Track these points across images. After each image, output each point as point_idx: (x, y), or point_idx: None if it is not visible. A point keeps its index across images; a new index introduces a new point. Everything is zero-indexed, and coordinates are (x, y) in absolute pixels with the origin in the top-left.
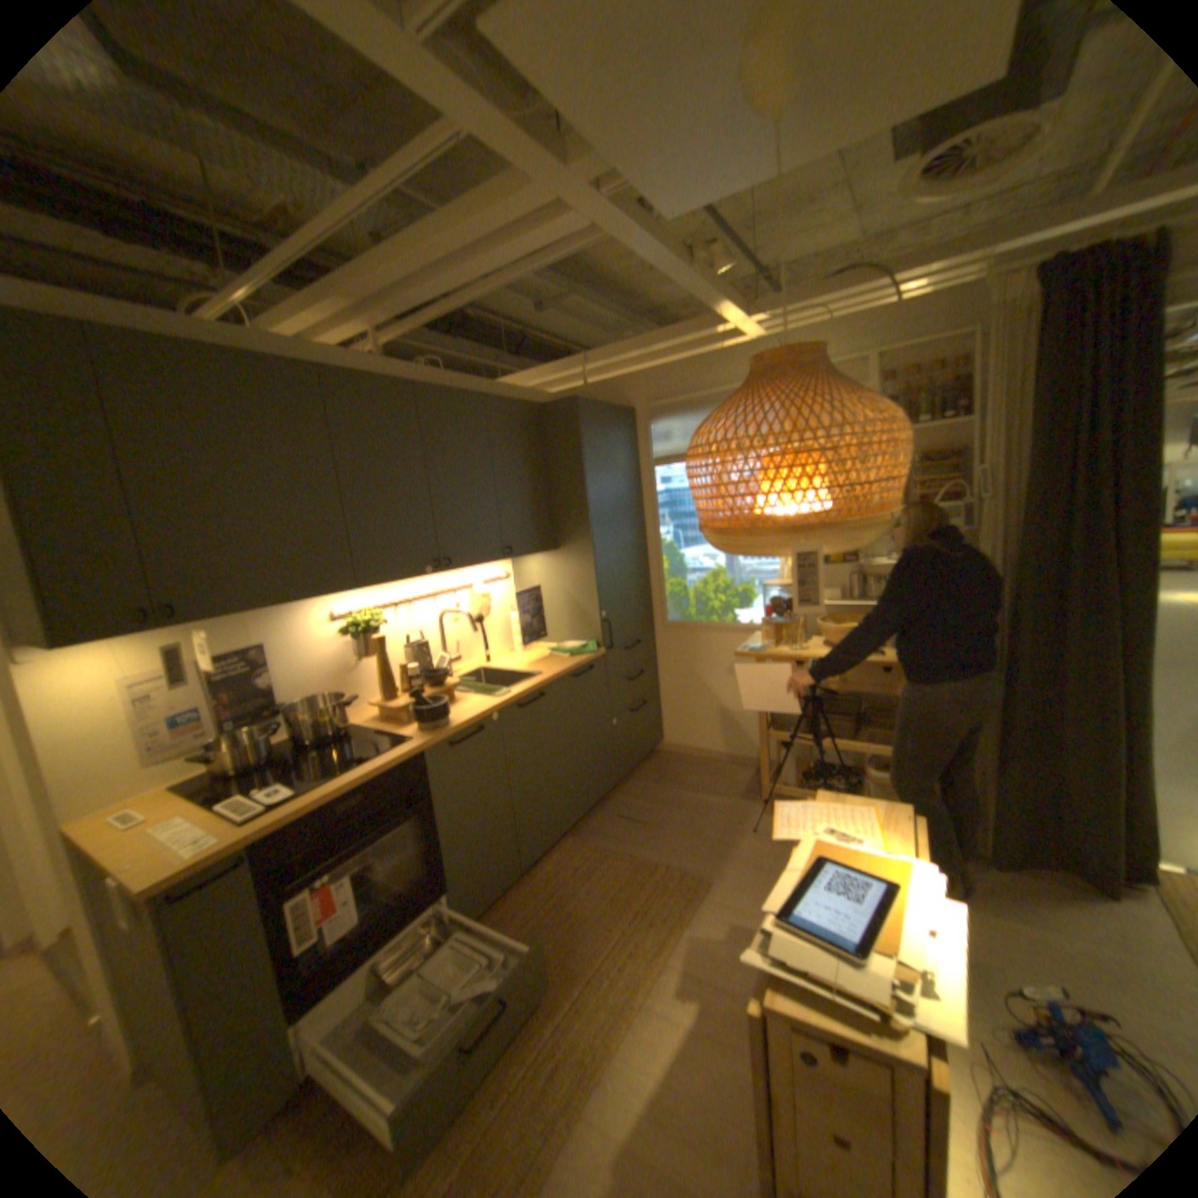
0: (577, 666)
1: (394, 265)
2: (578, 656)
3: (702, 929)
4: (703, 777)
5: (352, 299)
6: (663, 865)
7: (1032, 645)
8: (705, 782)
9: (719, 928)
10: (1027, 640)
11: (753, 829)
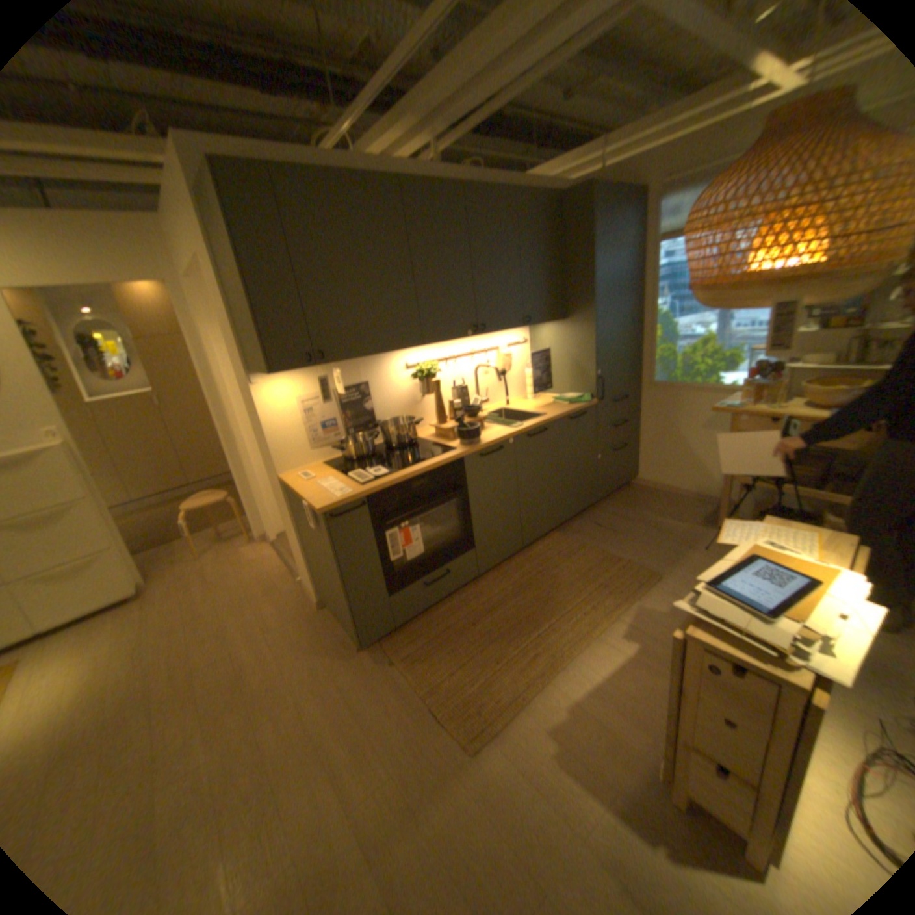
0: (573, 412)
1: (451, 79)
2: (574, 404)
3: (649, 603)
4: (667, 506)
5: (419, 116)
6: (625, 559)
7: None
8: (669, 510)
9: (663, 605)
10: None
11: (705, 547)
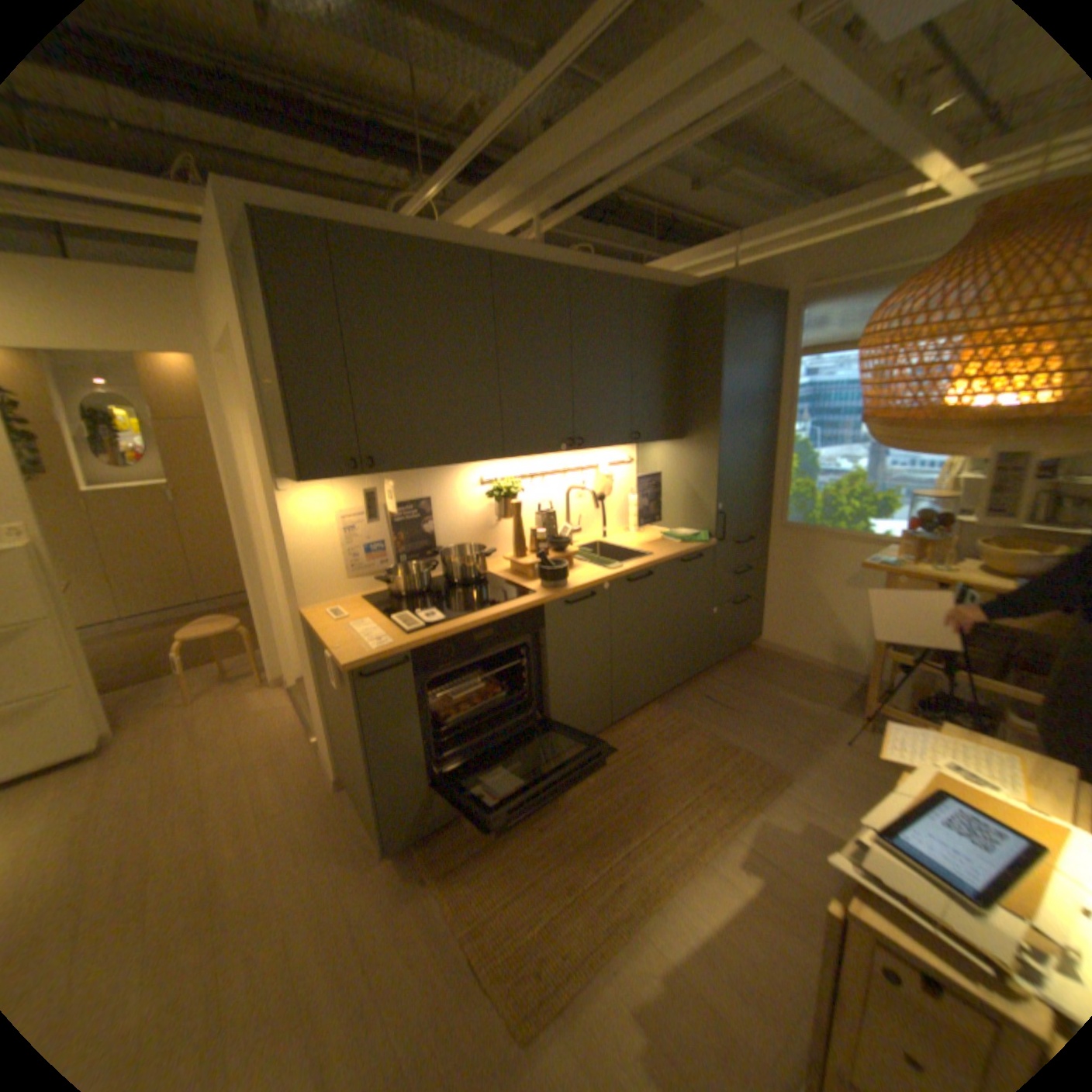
0: (687, 553)
1: (564, 146)
2: (689, 543)
3: (777, 818)
4: (799, 680)
5: (522, 187)
6: (745, 751)
7: None
8: (801, 686)
9: (796, 822)
10: None
11: (848, 742)
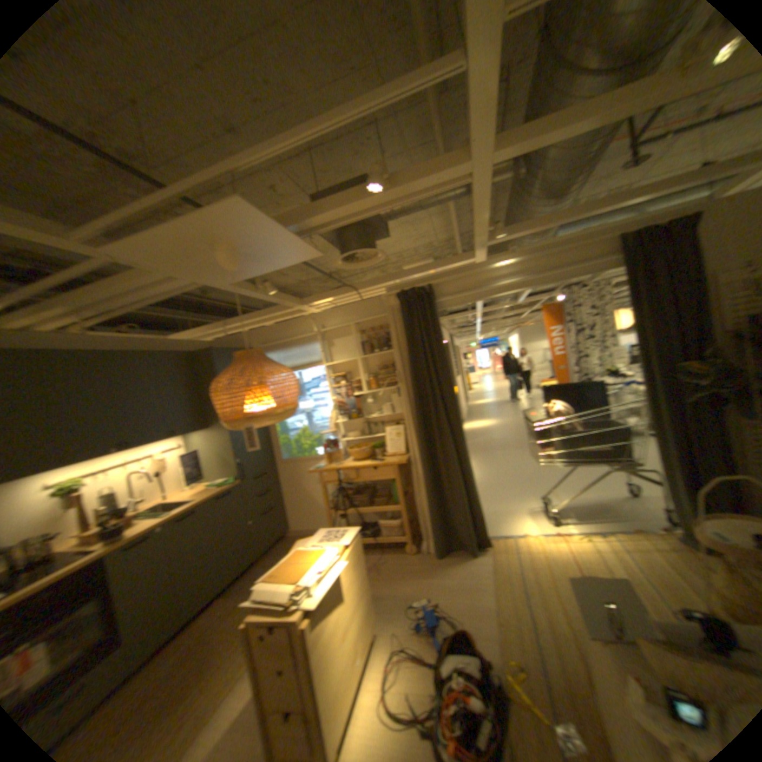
0: (221, 493)
1: (90, 300)
2: (223, 487)
3: None
4: None
5: (66, 312)
6: None
7: (430, 447)
8: None
9: None
10: (425, 445)
11: None
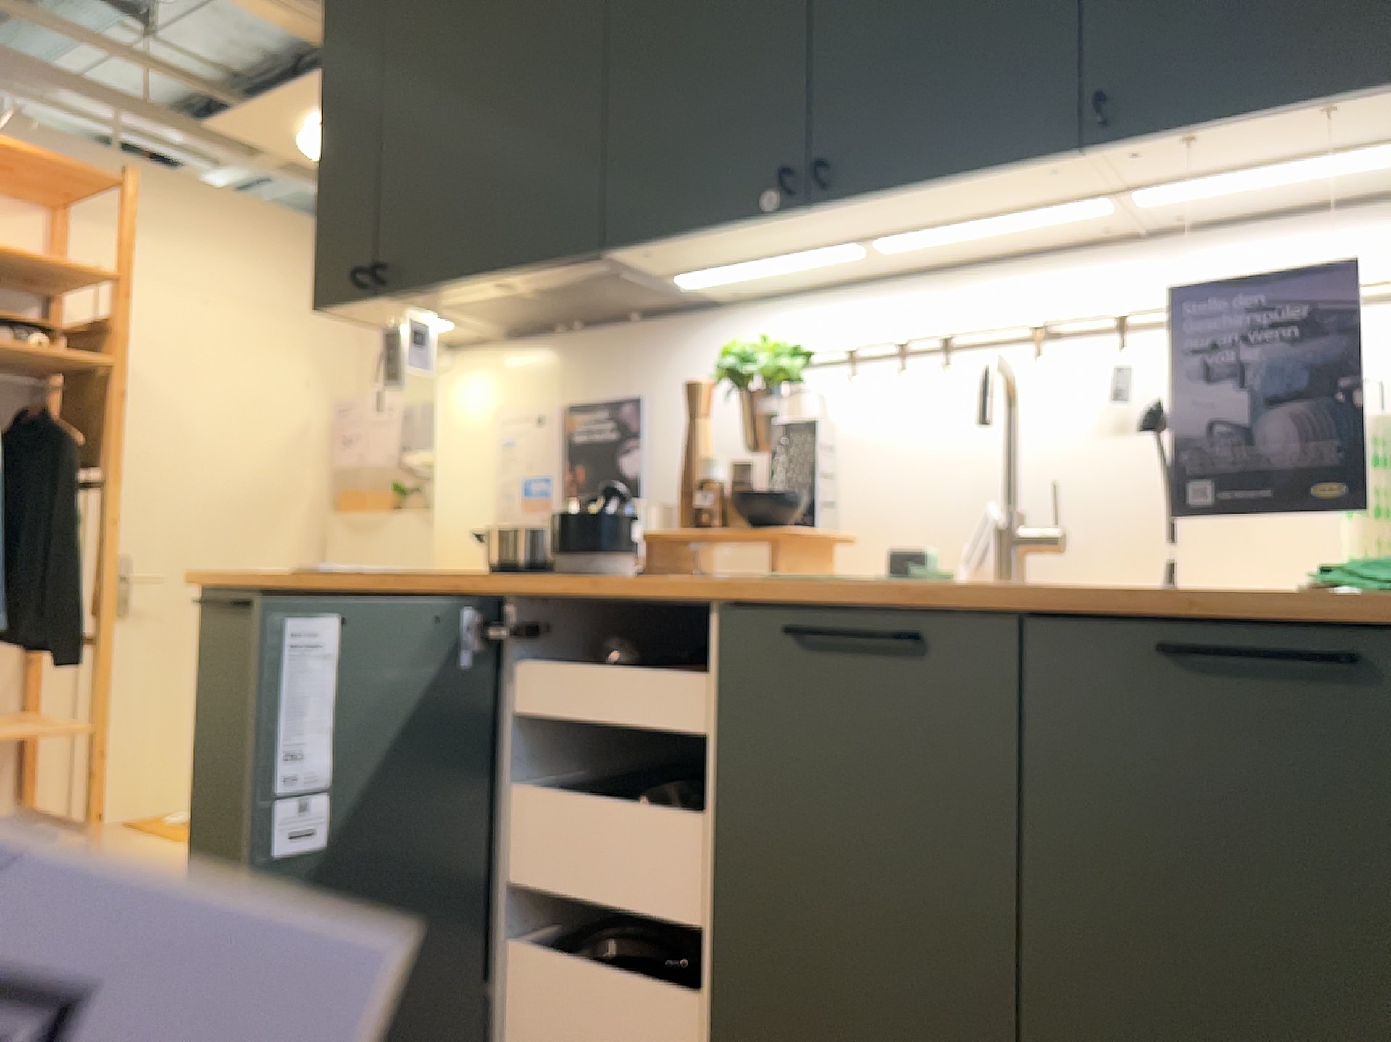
0: (1214, 610)
1: None
2: (1360, 596)
3: None
4: None
5: None
6: None
7: None
8: None
9: None
10: None
11: None
